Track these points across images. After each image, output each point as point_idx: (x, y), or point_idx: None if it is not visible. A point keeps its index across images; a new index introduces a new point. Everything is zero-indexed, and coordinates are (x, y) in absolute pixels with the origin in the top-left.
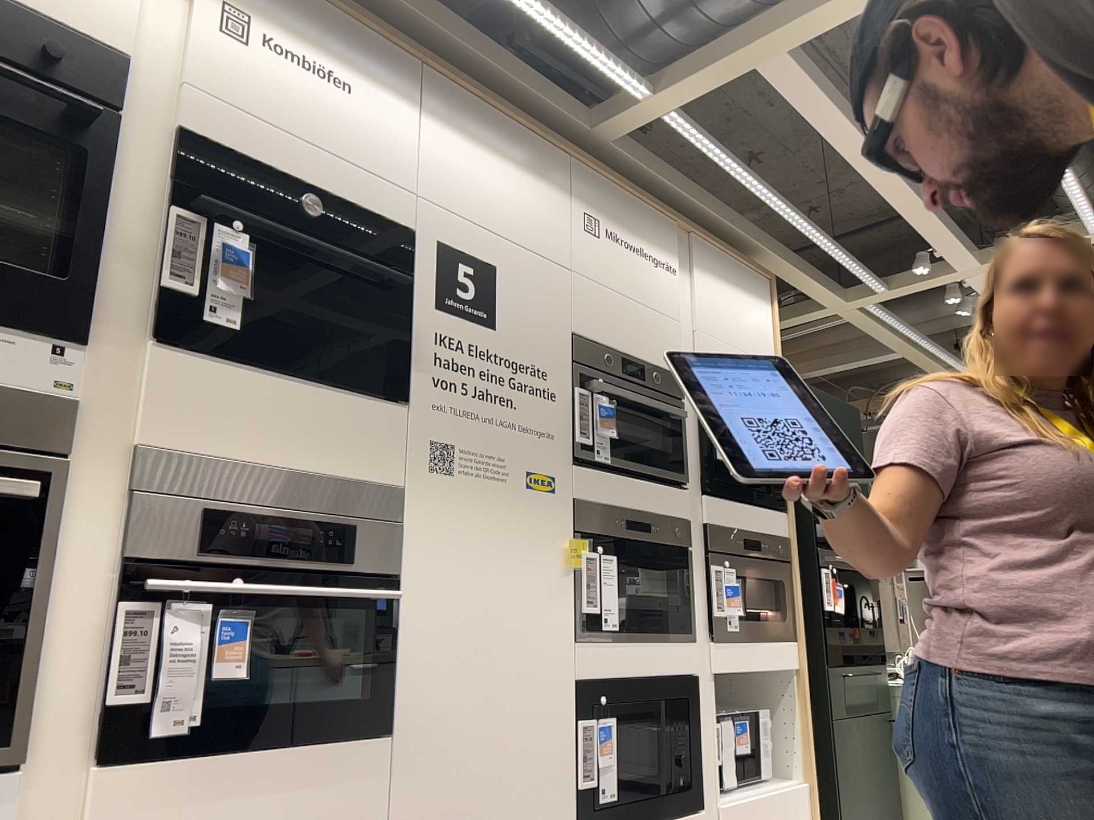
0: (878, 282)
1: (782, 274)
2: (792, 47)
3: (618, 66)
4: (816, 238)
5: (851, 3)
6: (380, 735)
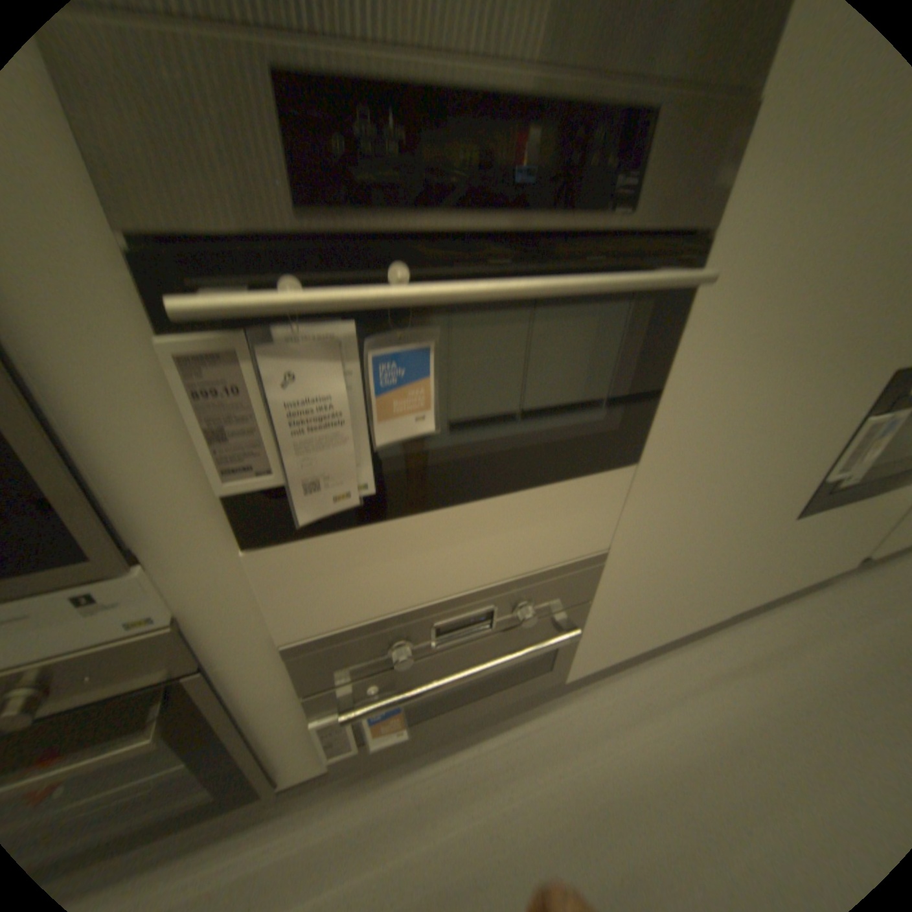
0: None
1: None
2: None
3: None
4: None
5: None
6: (624, 462)
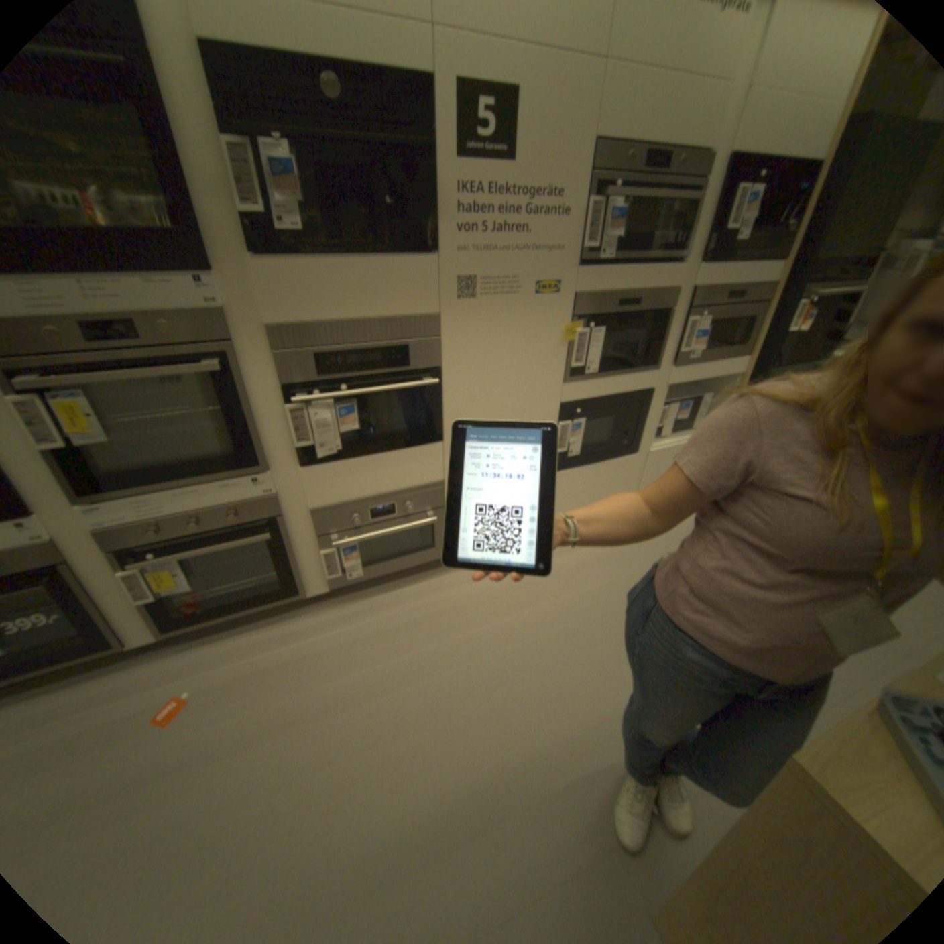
0: None
1: None
2: None
3: None
4: None
5: None
6: (435, 441)
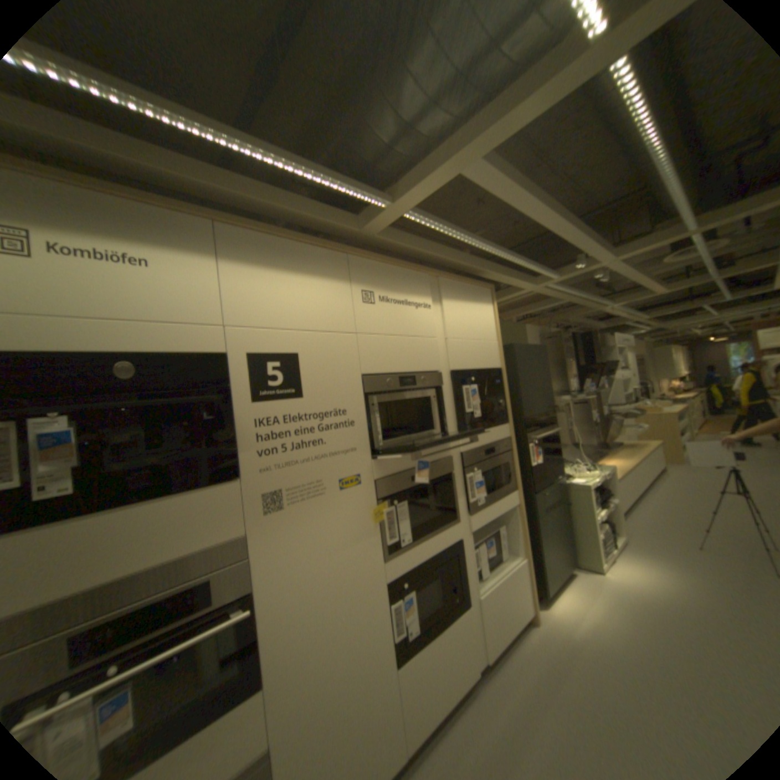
0: (556, 273)
1: (499, 280)
2: (486, 152)
3: (361, 189)
4: (517, 260)
5: (530, 108)
6: (252, 694)
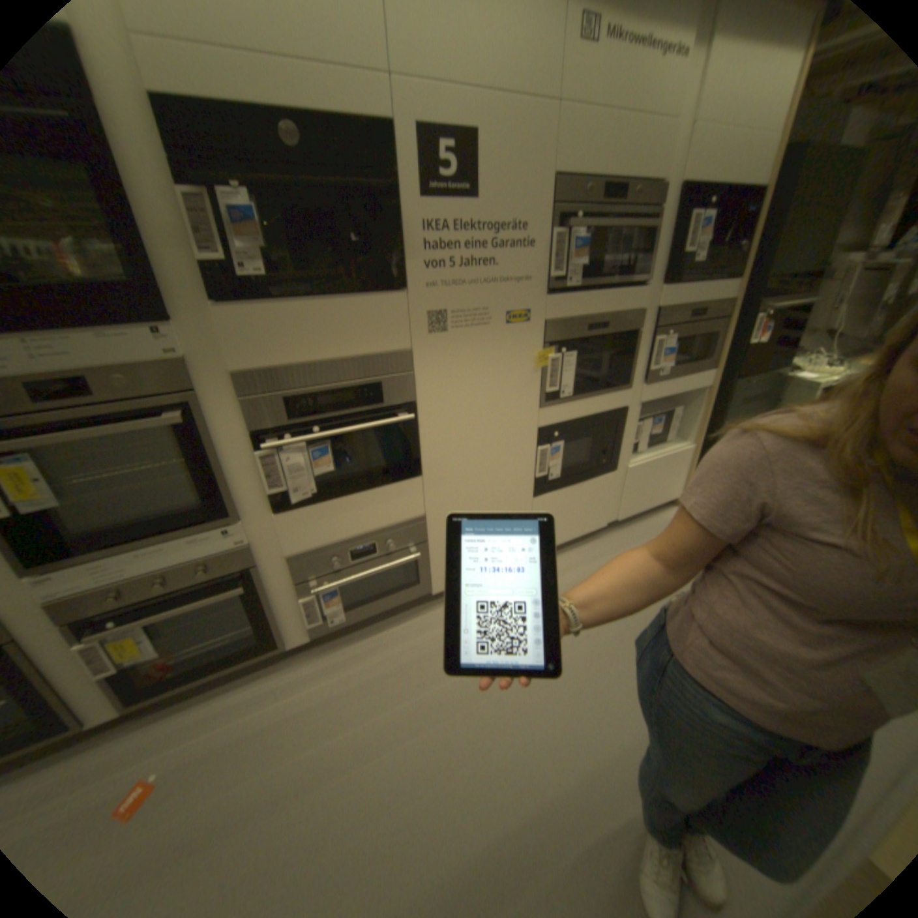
0: None
1: None
2: None
3: None
4: None
5: None
6: (414, 477)
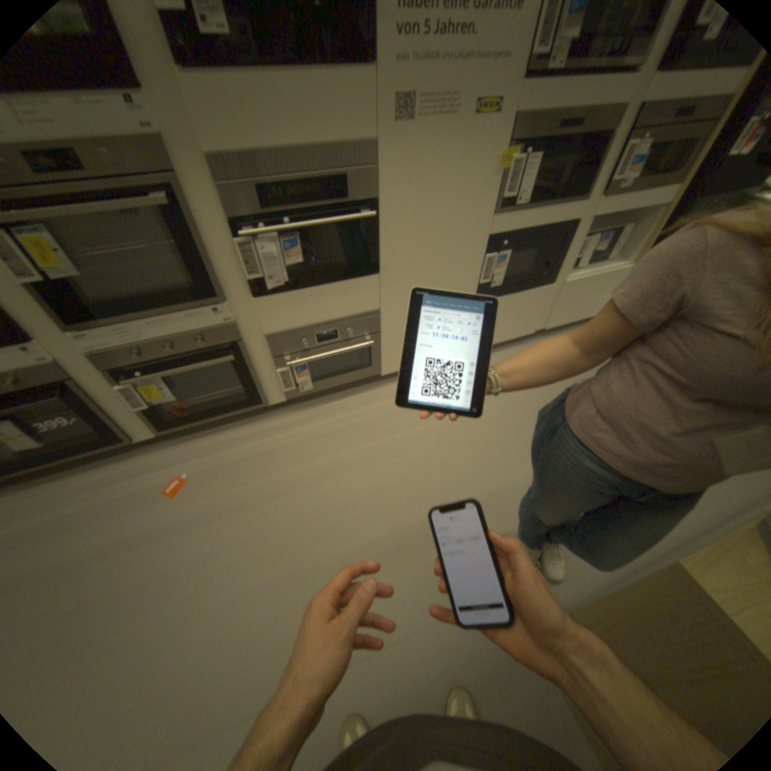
0: None
1: None
2: None
3: None
4: None
5: None
6: (373, 273)
